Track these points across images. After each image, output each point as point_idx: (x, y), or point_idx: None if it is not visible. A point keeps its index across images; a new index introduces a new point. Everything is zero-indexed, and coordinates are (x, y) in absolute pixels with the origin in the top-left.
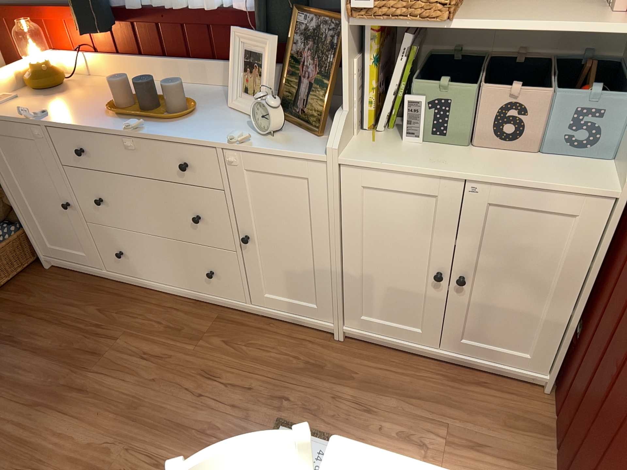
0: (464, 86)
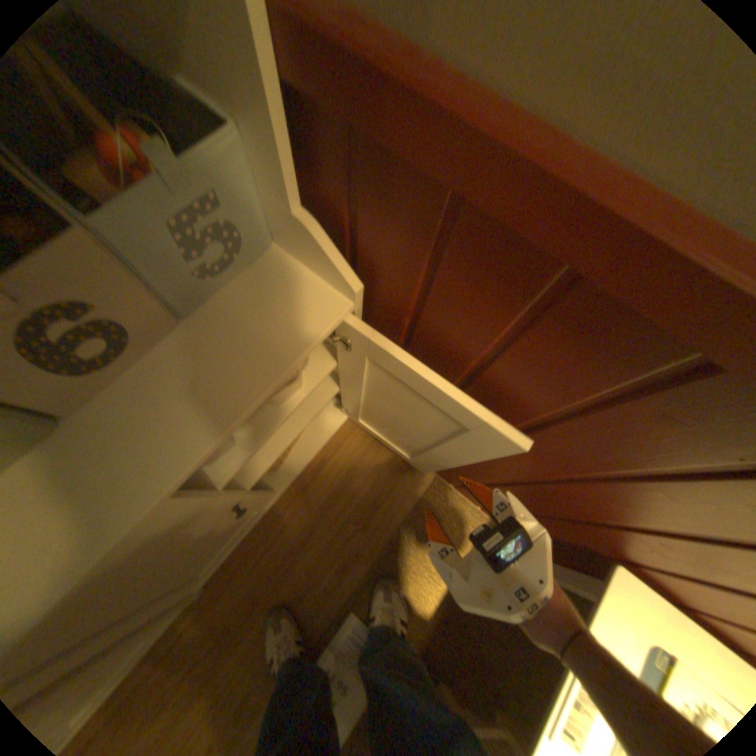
0: None
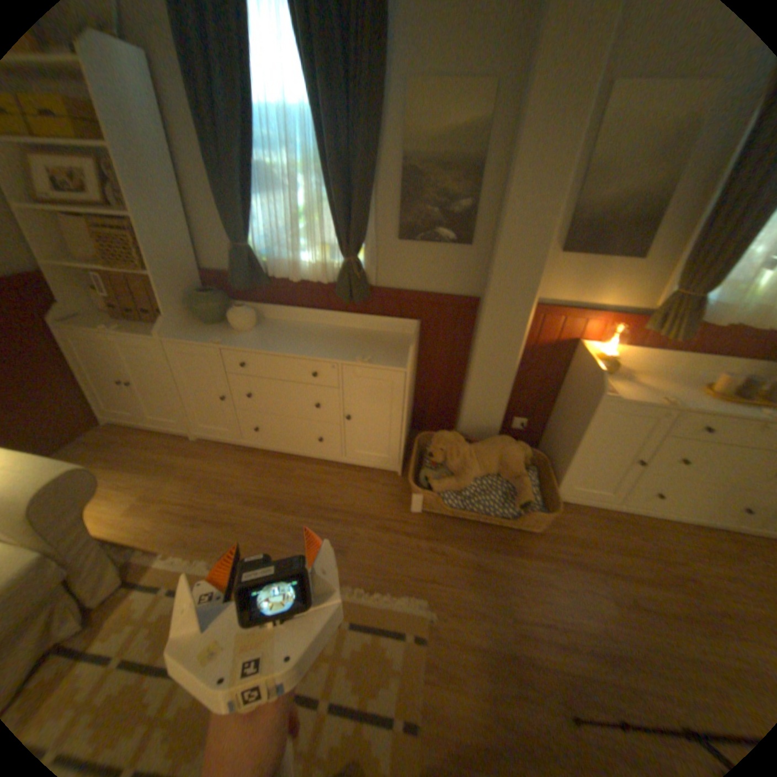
0: None
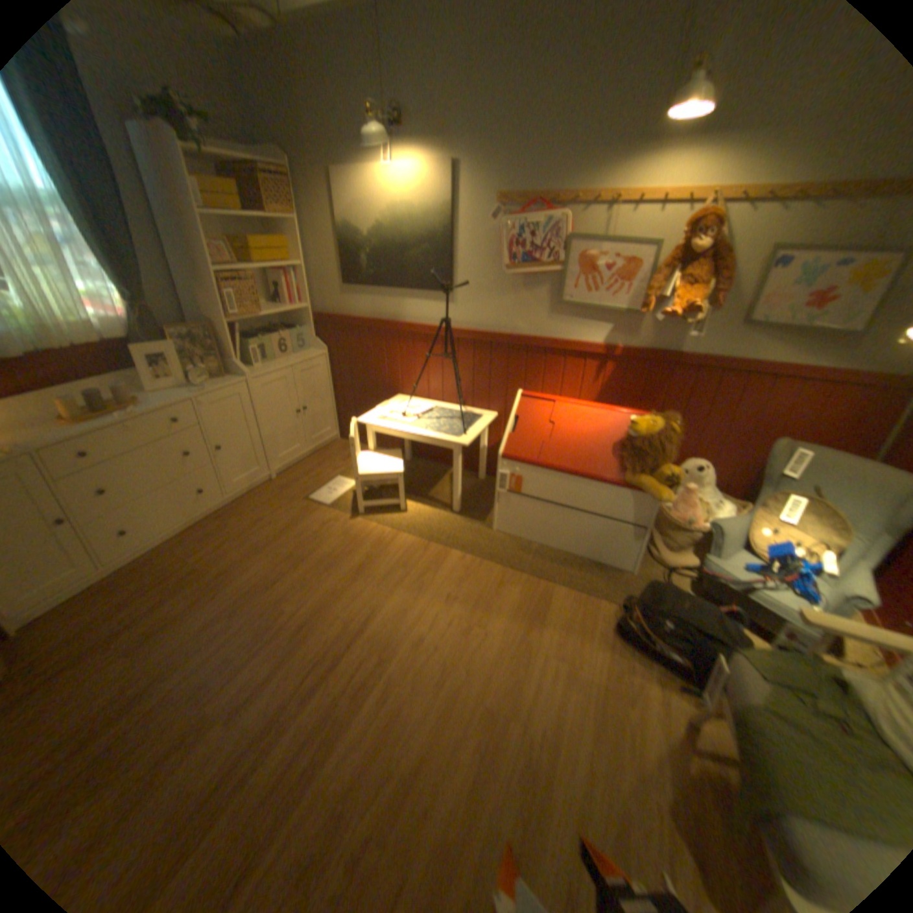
0: (263, 337)
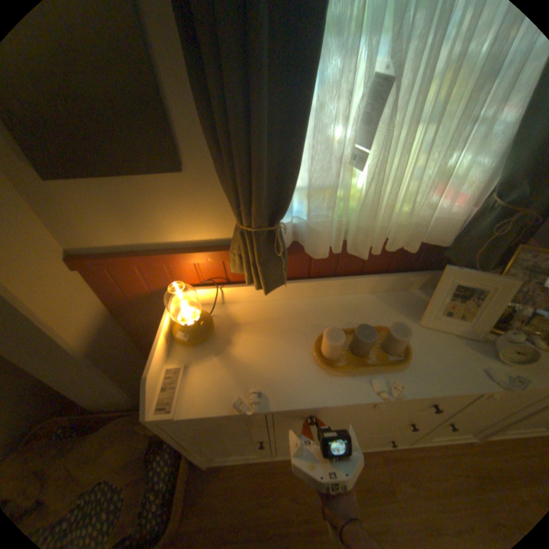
0: None
